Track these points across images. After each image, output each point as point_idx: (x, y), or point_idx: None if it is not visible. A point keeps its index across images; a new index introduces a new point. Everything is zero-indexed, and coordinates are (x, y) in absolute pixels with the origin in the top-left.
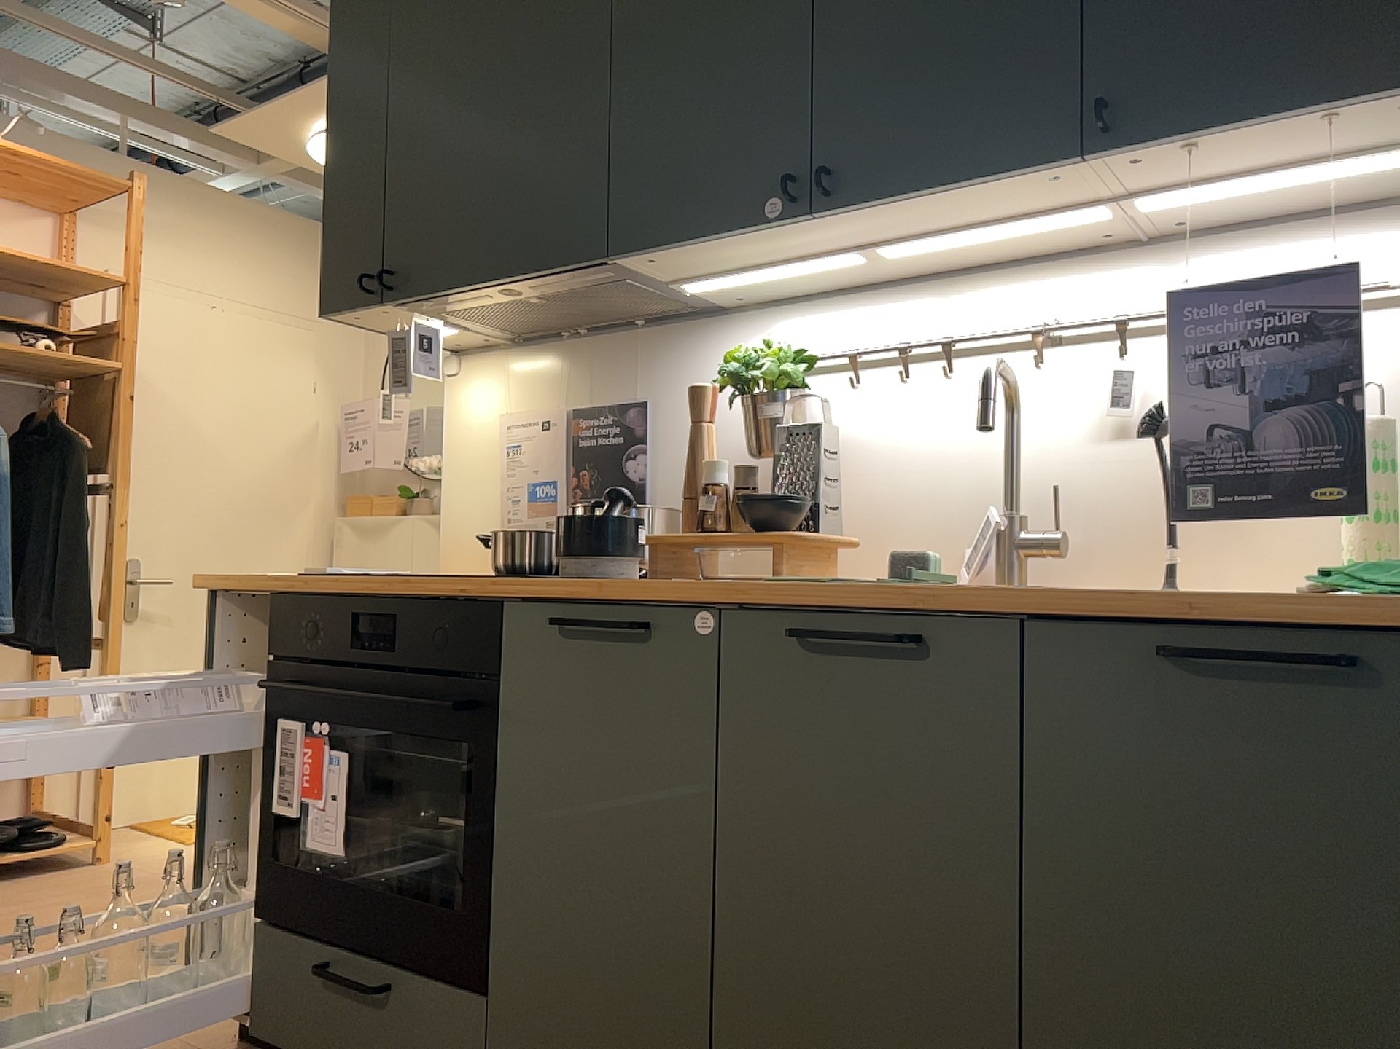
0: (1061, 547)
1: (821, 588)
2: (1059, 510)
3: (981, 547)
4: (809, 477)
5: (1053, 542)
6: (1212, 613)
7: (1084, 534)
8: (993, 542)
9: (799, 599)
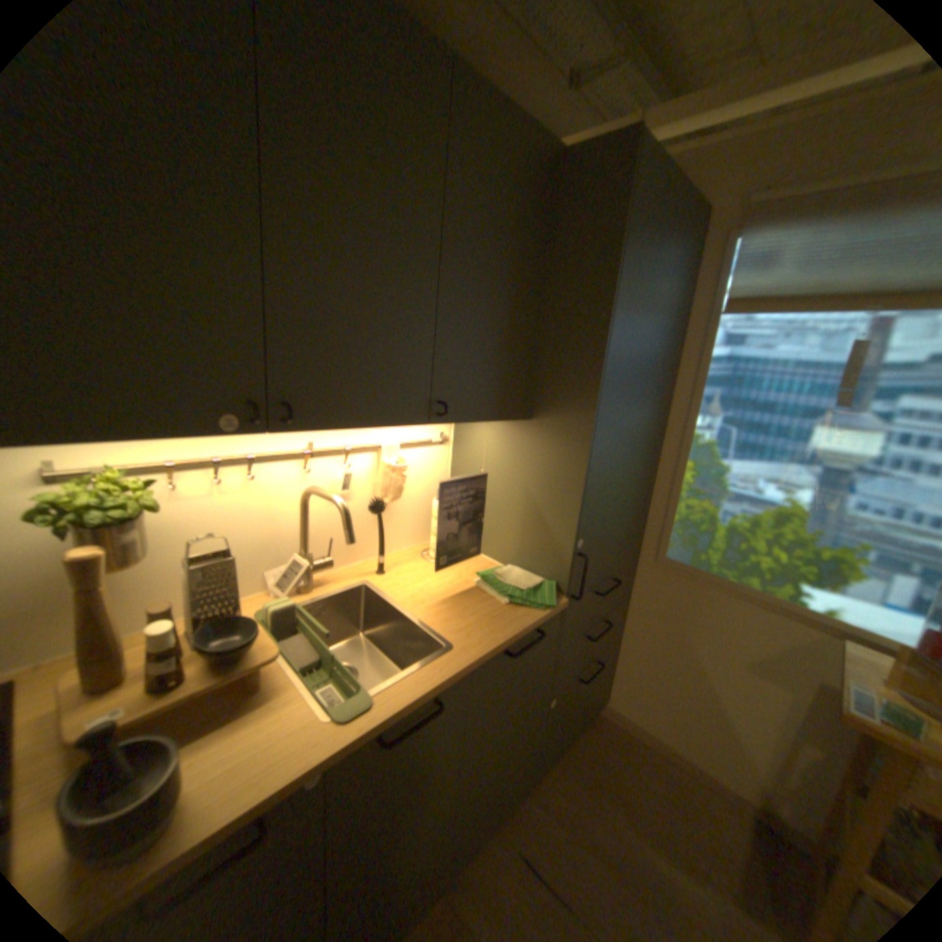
0: (328, 564)
1: (380, 707)
2: (331, 549)
3: (286, 575)
4: (225, 598)
5: (329, 564)
6: (519, 637)
7: (324, 548)
8: (300, 574)
9: (384, 727)
